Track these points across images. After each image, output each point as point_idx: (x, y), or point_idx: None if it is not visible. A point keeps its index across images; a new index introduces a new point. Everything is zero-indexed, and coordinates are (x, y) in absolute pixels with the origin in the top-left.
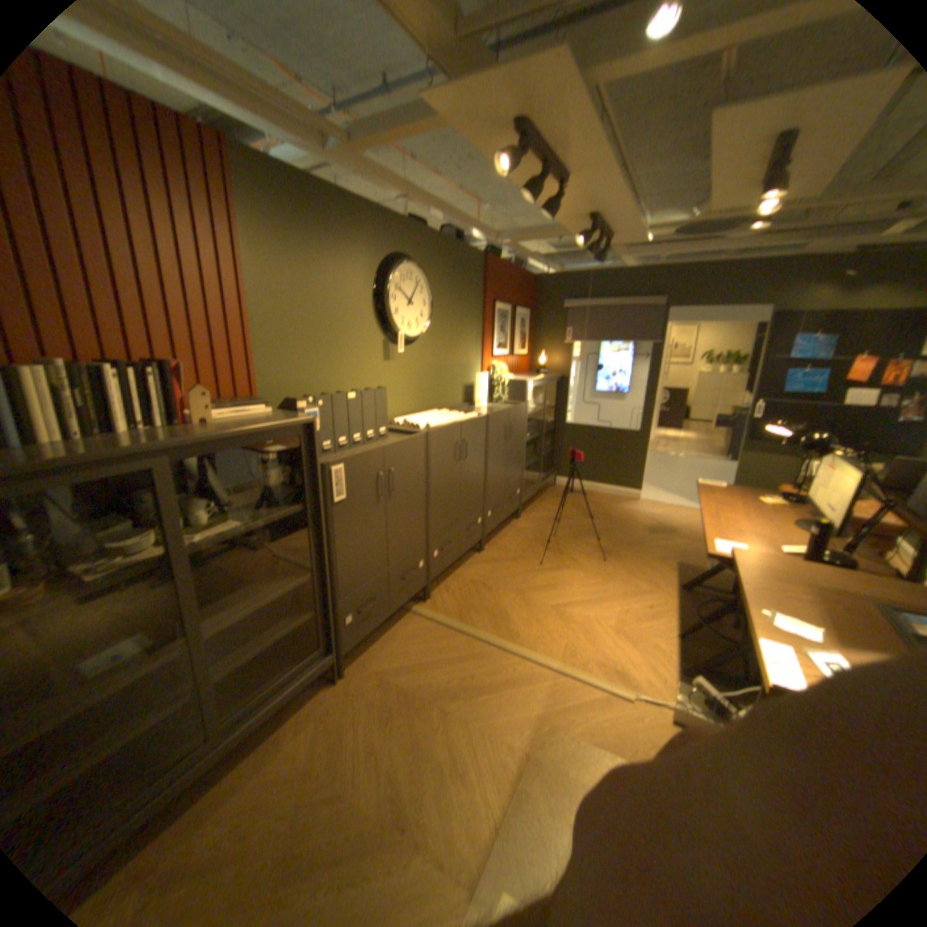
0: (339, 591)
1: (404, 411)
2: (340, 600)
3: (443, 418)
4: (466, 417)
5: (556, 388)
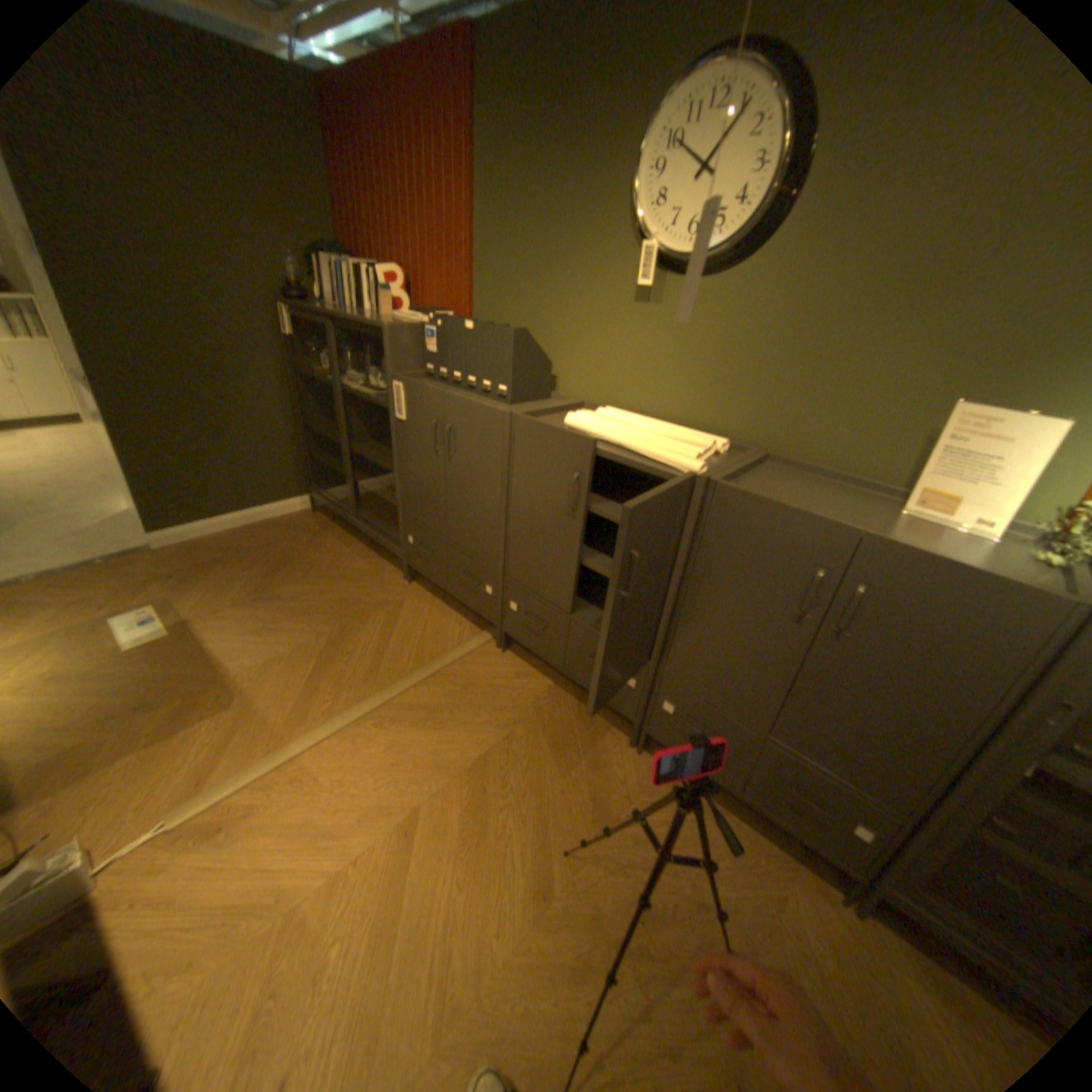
0: (405, 505)
1: (662, 410)
2: (405, 514)
3: (622, 431)
4: (655, 452)
5: None
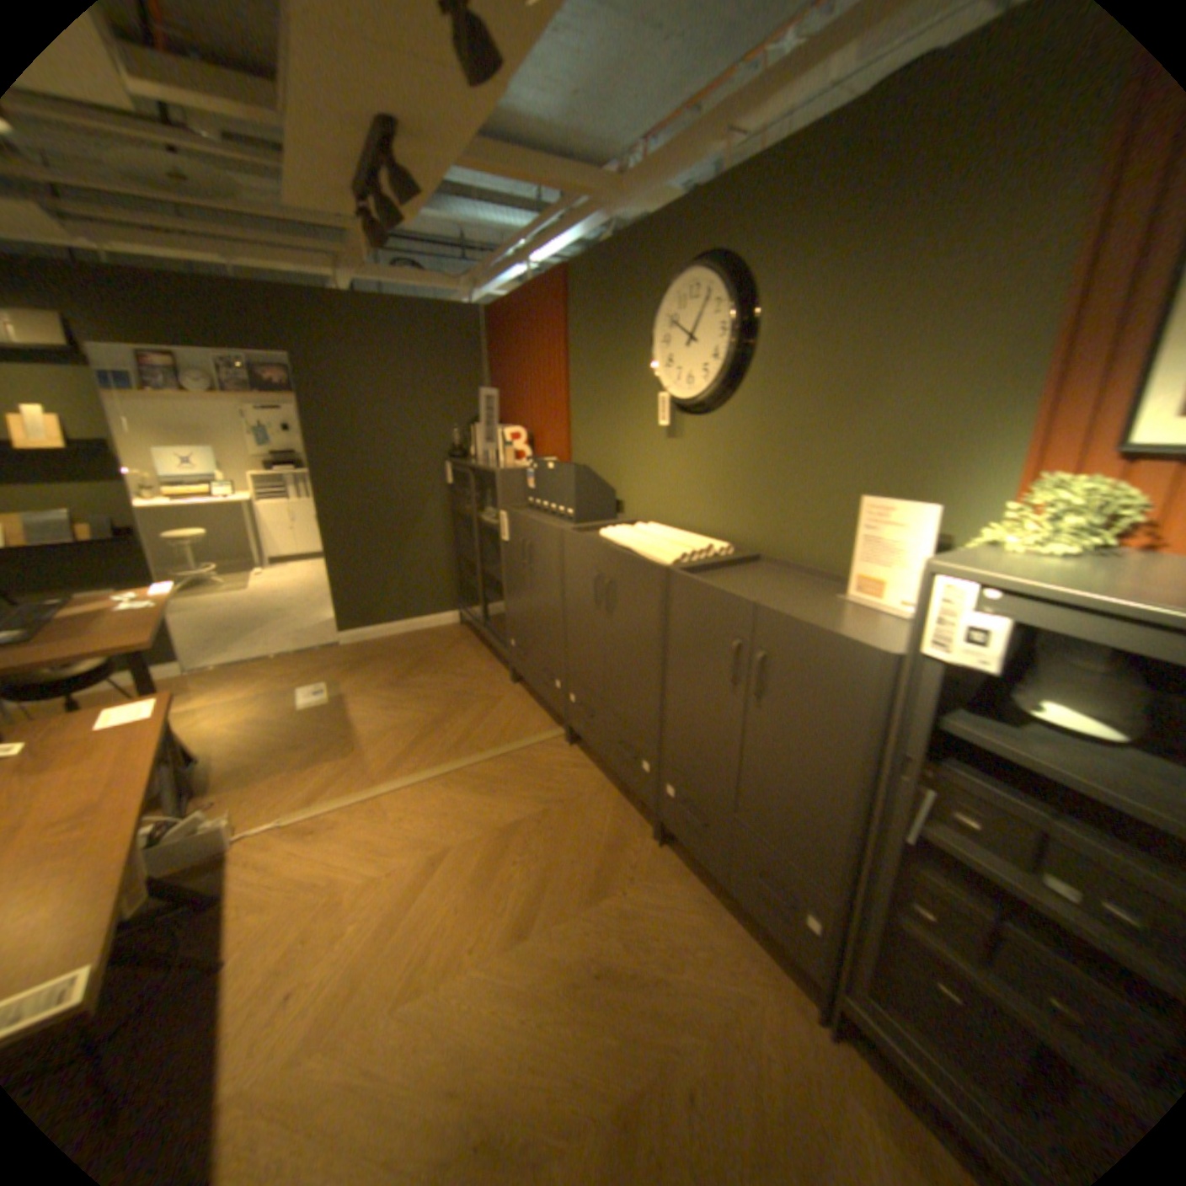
0: (507, 612)
1: (690, 524)
2: (508, 619)
3: (636, 539)
4: (645, 553)
5: None
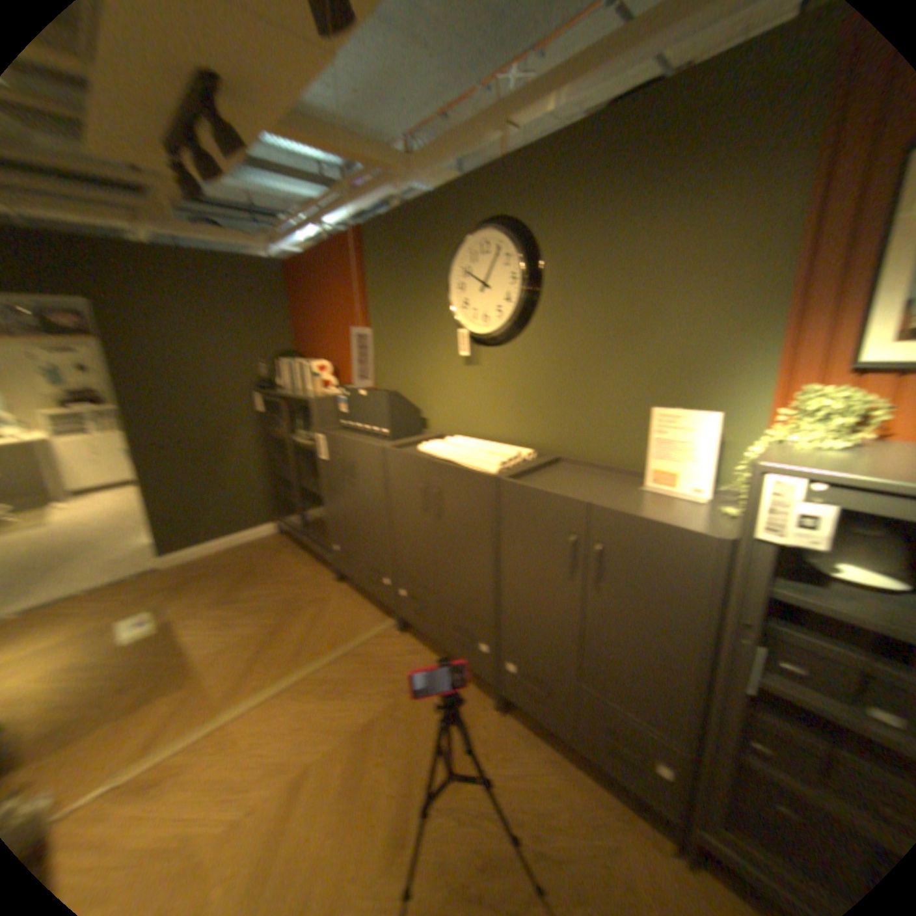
0: (328, 521)
1: (491, 434)
2: (329, 527)
3: (454, 451)
4: (469, 463)
5: None
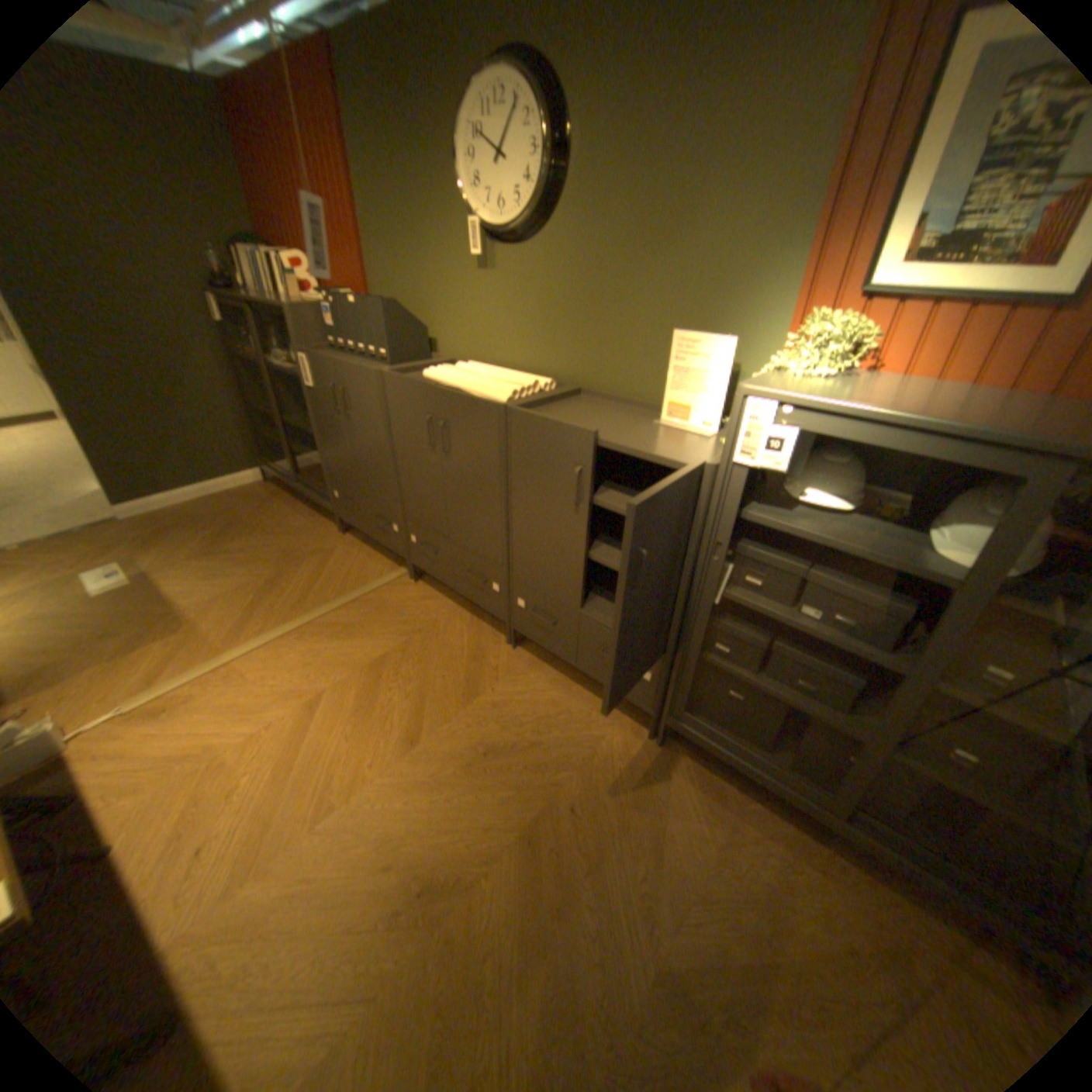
0: (326, 464)
1: (511, 362)
2: (328, 471)
3: (465, 379)
4: (479, 392)
5: None
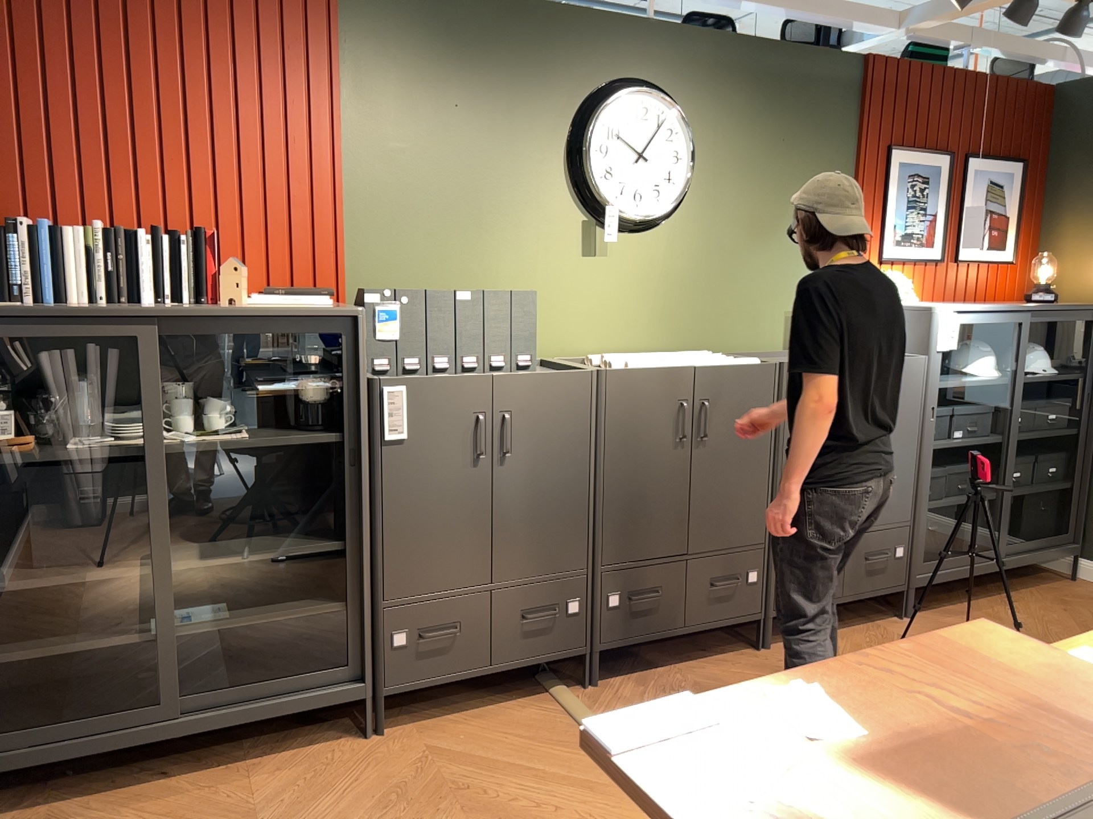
0: (382, 585)
1: (624, 346)
2: (382, 600)
3: (672, 359)
4: (724, 362)
5: (1085, 342)
